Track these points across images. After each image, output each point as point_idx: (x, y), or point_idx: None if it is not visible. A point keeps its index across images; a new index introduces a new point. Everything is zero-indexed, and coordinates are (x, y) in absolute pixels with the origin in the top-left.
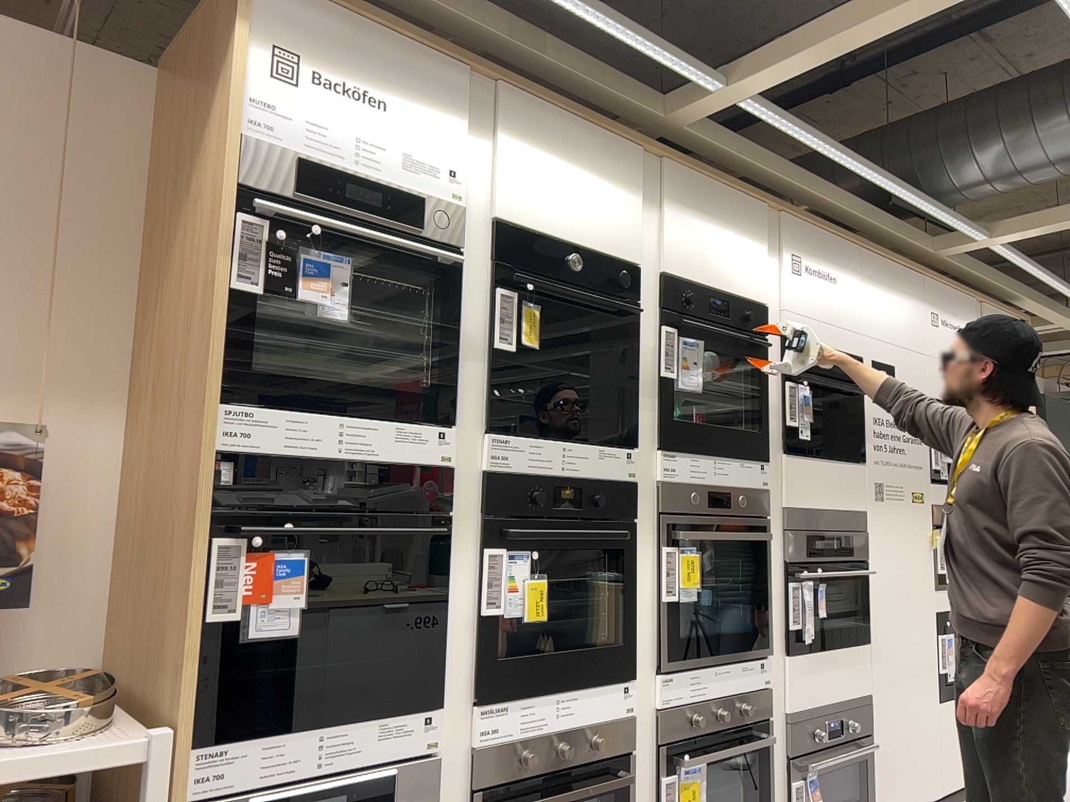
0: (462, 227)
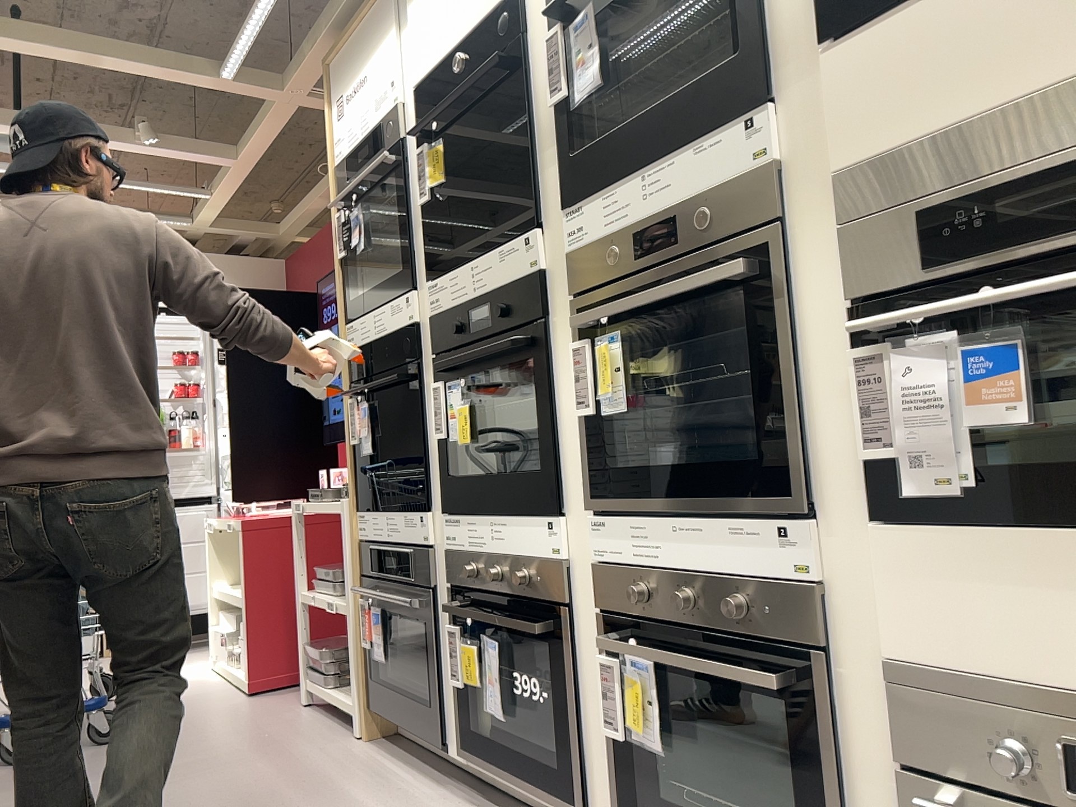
0: (395, 119)
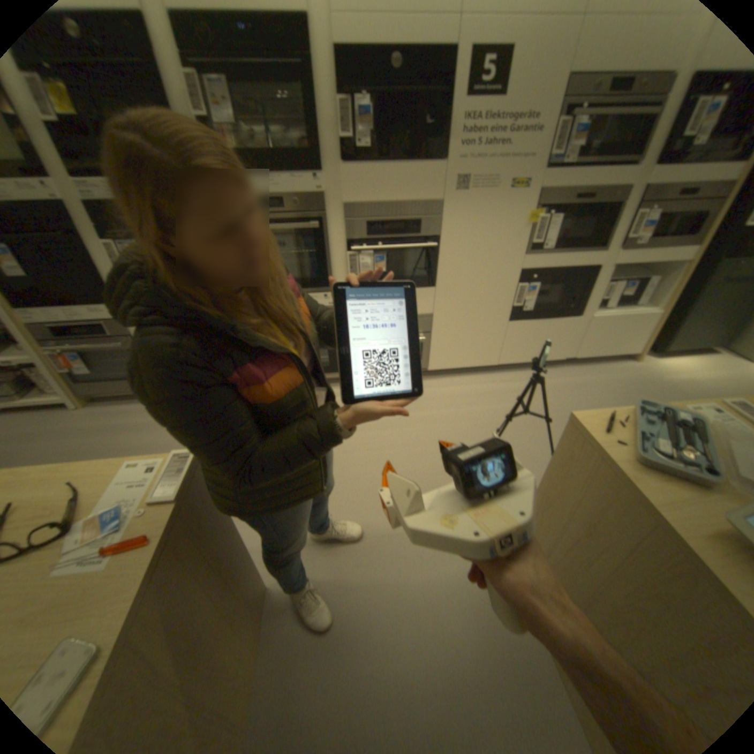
0: None
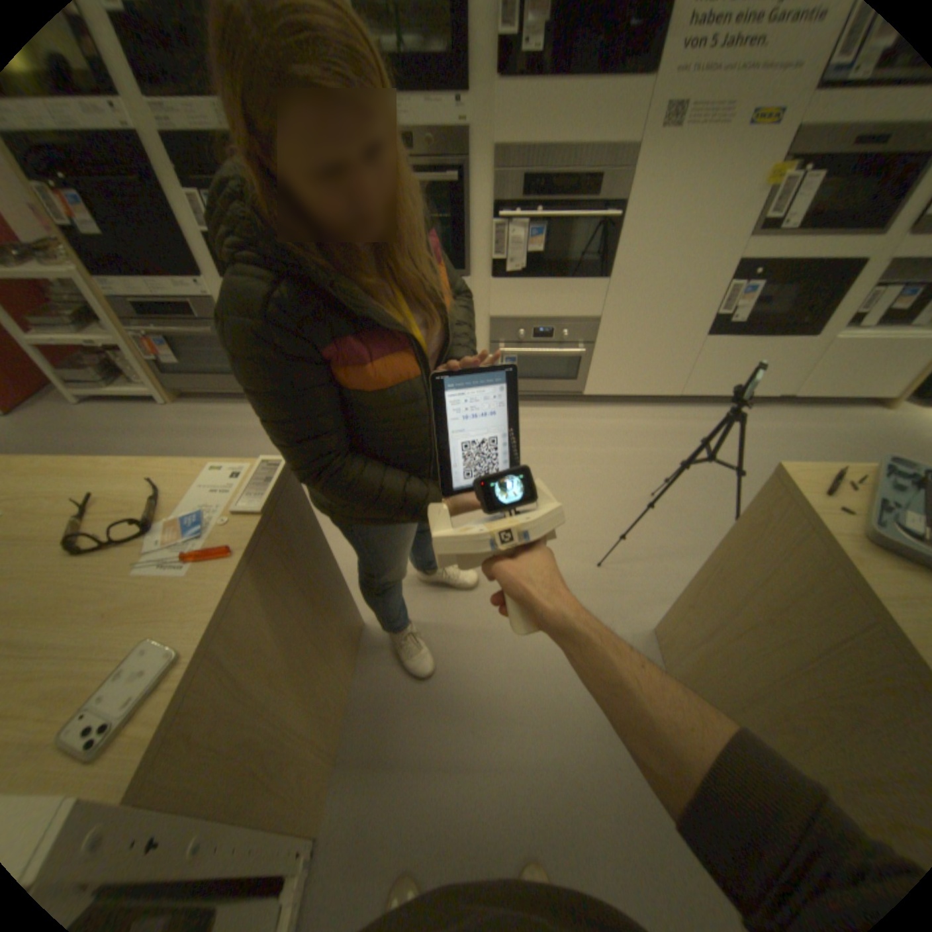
0: None
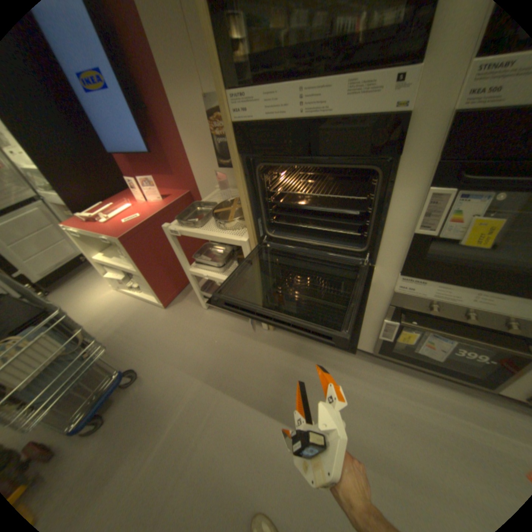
0: None
